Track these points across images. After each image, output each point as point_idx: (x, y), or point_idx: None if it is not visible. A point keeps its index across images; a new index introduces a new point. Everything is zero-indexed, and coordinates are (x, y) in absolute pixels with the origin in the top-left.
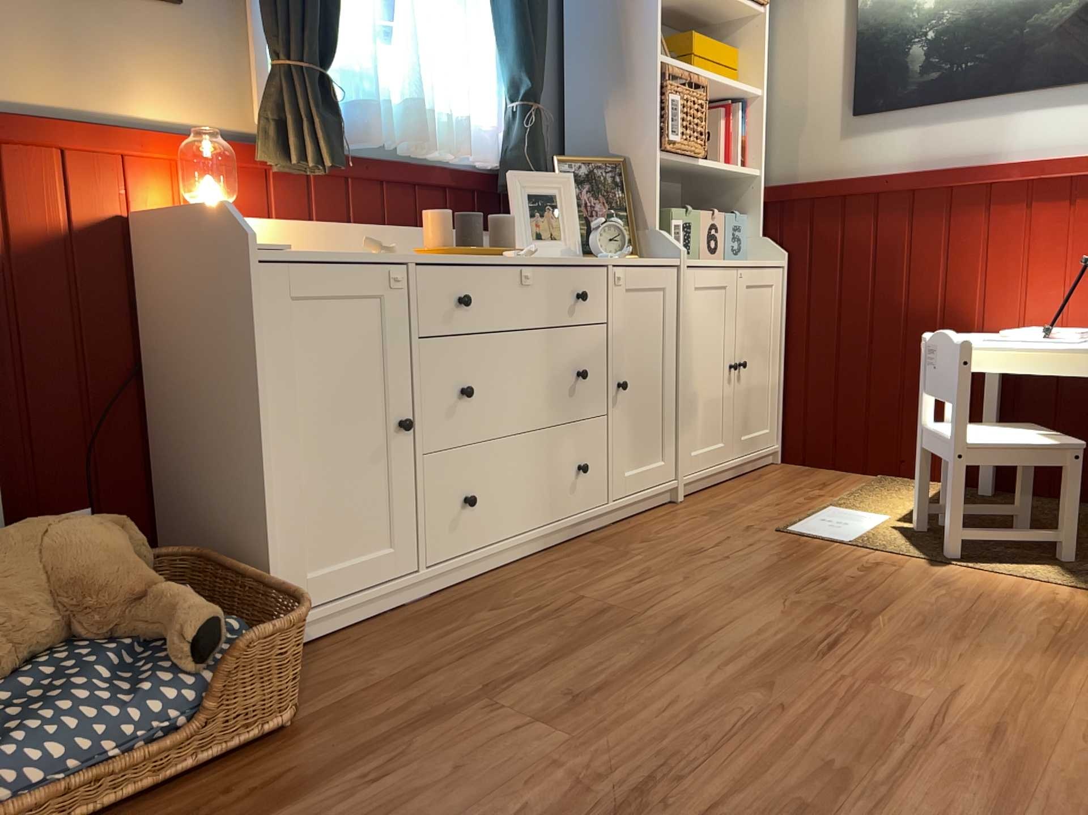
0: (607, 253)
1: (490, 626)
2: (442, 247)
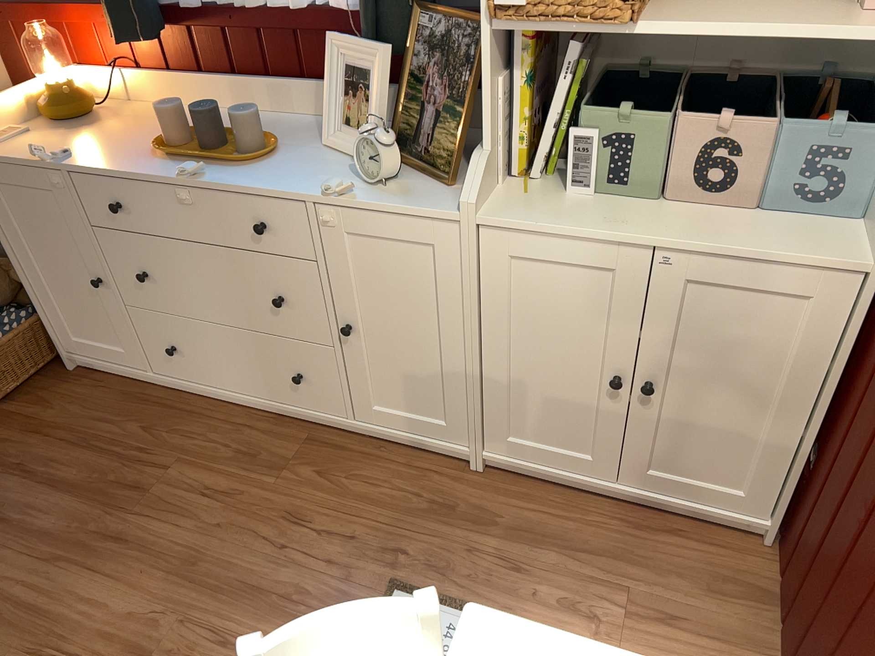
0: (327, 182)
1: (117, 436)
2: (159, 143)
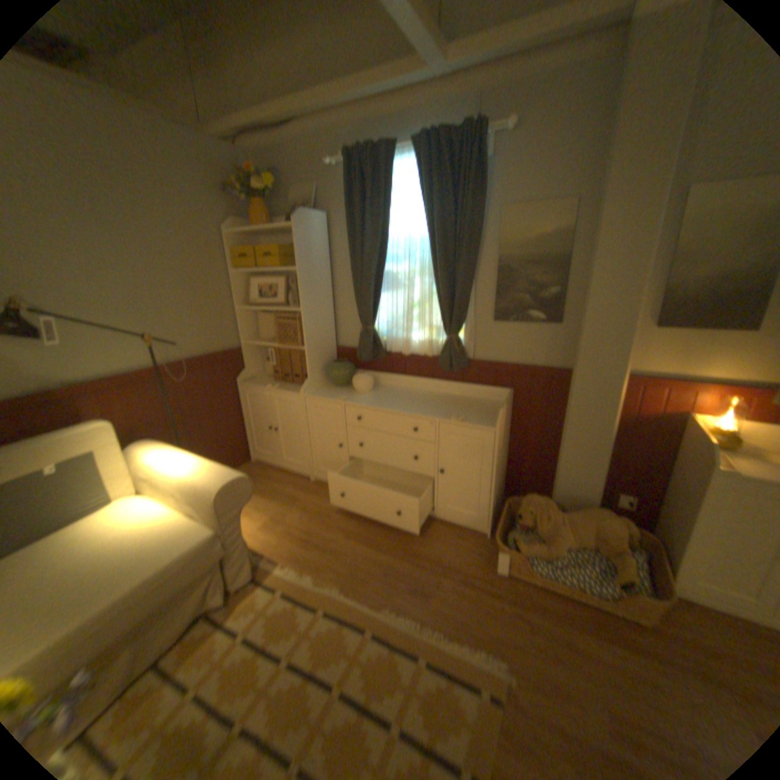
0: None
1: None
2: None
